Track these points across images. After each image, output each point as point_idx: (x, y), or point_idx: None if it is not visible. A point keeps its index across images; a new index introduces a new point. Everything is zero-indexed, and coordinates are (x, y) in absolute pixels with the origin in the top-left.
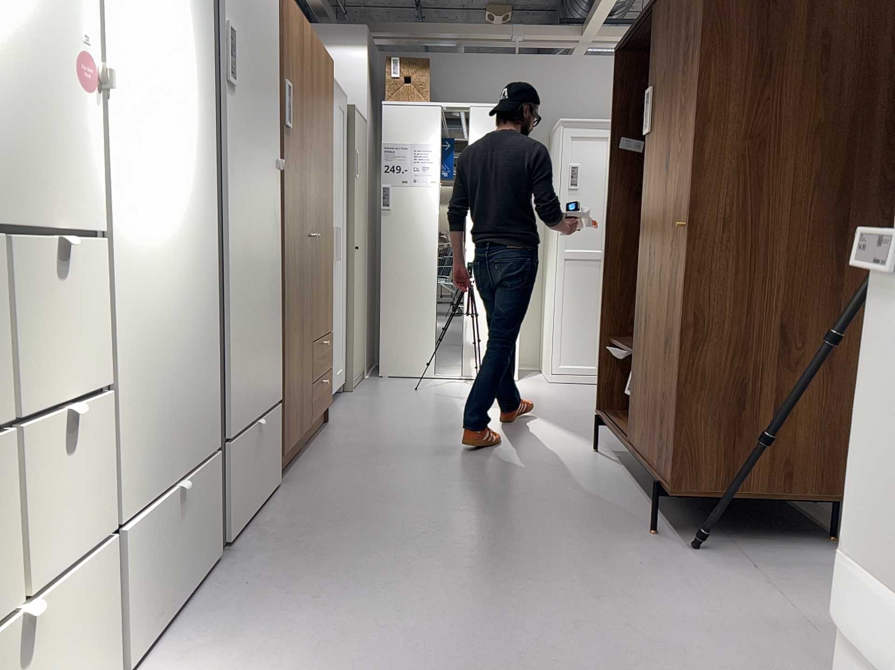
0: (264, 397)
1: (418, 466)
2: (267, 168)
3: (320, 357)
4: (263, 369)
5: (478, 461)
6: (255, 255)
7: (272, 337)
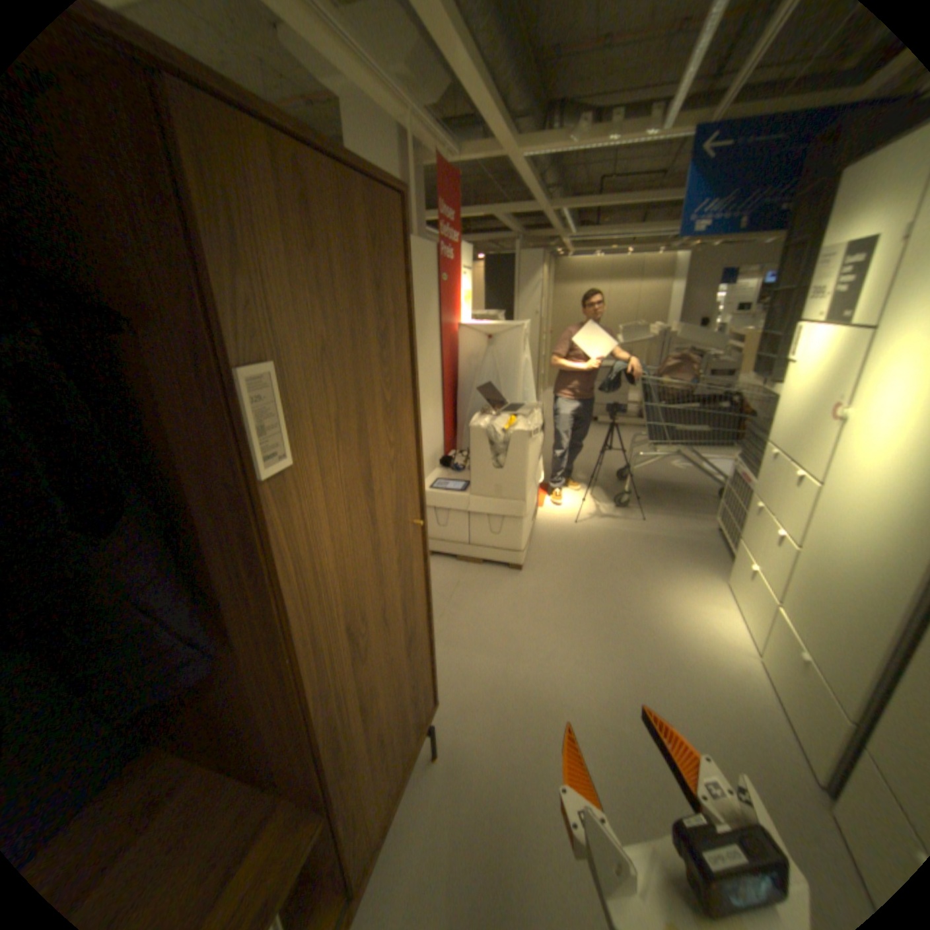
0: None
1: None
2: None
3: None
4: None
5: None
6: None
7: None
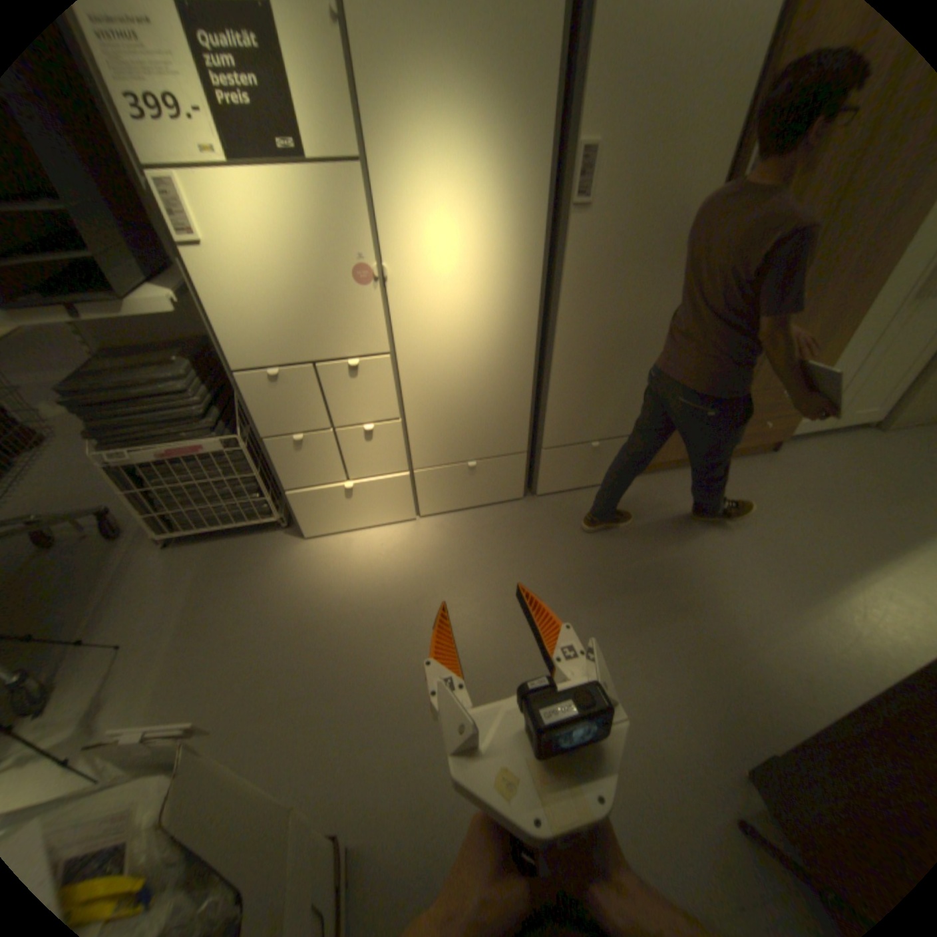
0: (610, 430)
1: (742, 539)
2: (666, 256)
3: (768, 404)
4: (614, 413)
5: (804, 579)
6: (616, 336)
7: (640, 392)
